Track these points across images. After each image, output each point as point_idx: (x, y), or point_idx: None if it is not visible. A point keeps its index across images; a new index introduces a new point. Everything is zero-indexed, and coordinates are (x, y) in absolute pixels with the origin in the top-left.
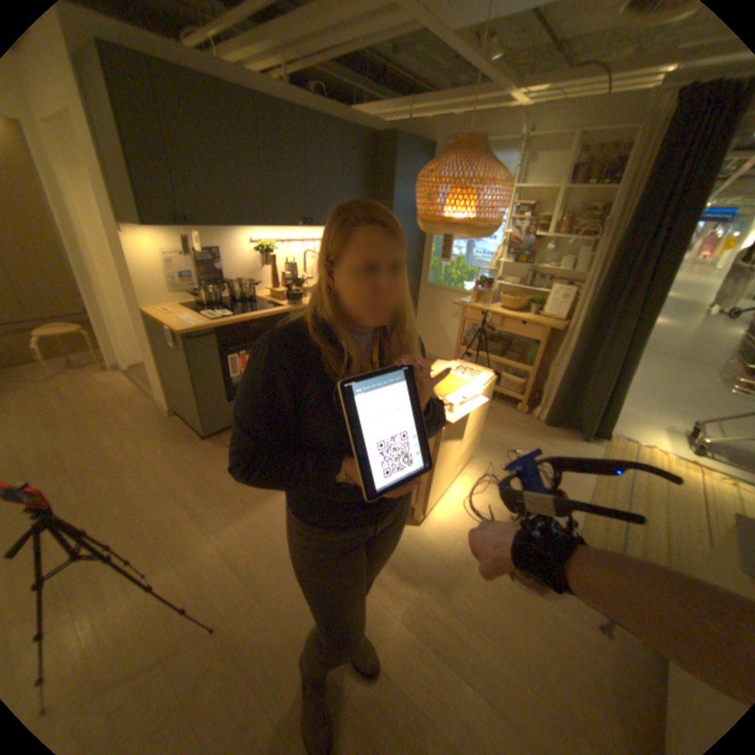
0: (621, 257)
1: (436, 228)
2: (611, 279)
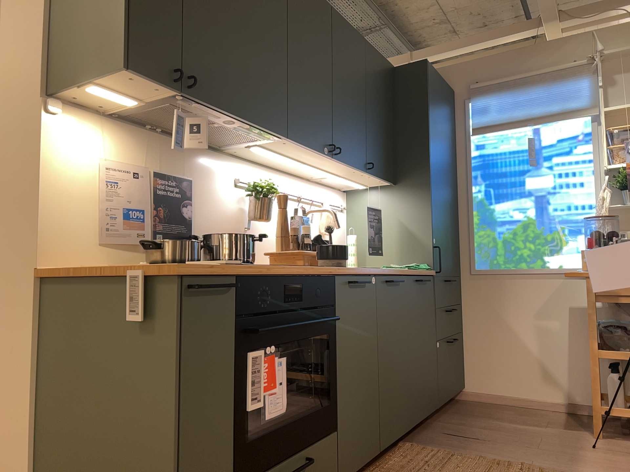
0: None
1: None
2: None
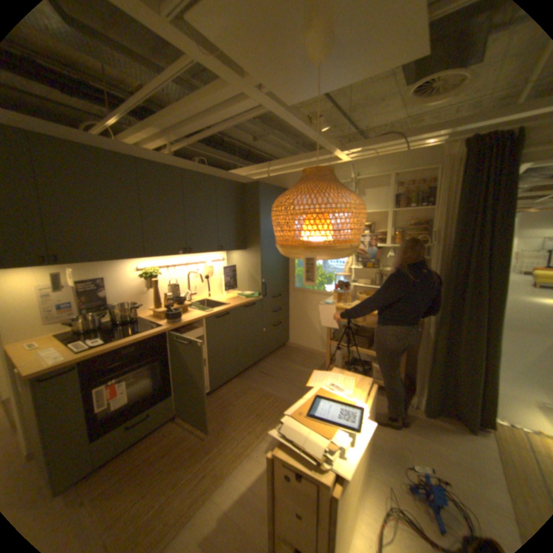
0: (456, 259)
1: (297, 252)
2: (452, 277)
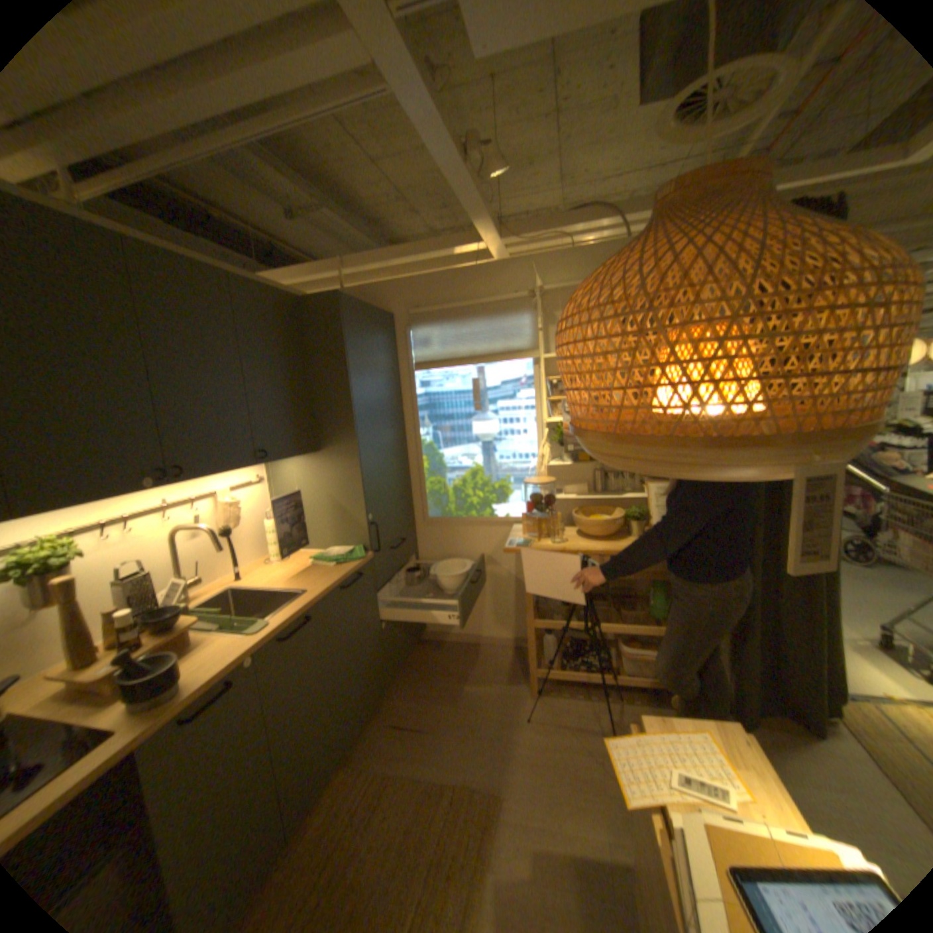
0: None
1: (762, 456)
2: None
